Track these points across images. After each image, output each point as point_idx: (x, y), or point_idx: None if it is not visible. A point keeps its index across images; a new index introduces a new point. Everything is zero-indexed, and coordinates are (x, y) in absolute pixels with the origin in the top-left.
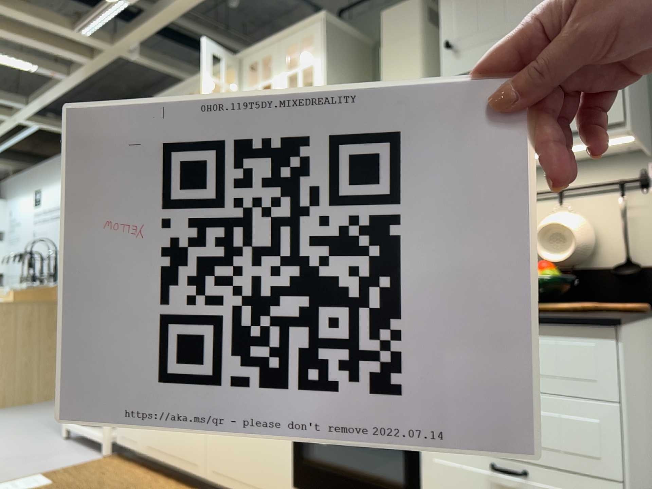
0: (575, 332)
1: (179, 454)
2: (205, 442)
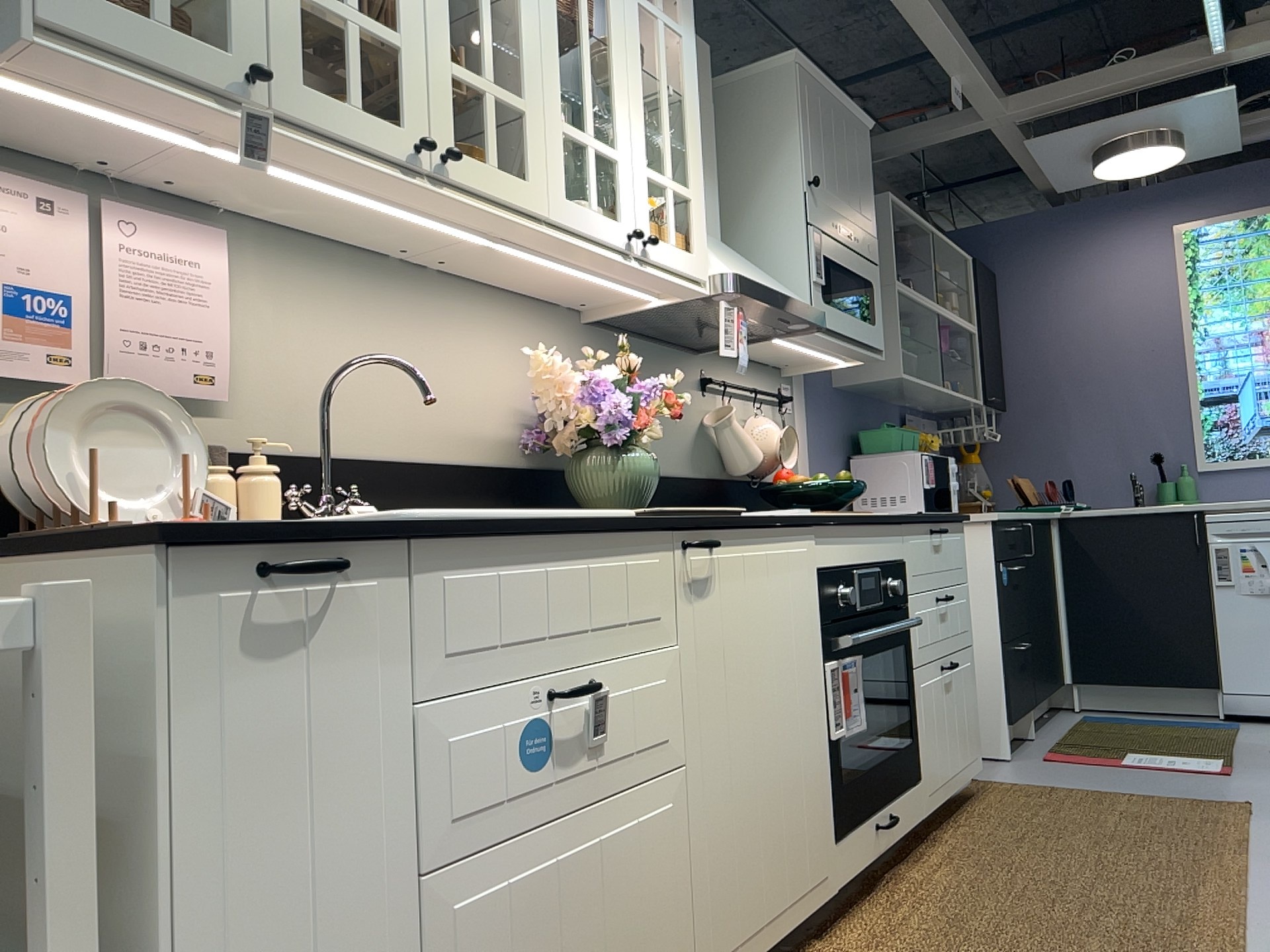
0: (956, 528)
1: None
2: (691, 901)
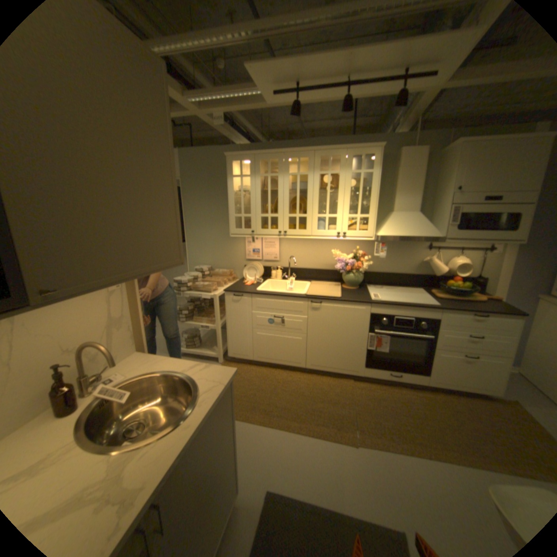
0: (509, 317)
1: (286, 359)
2: (306, 354)
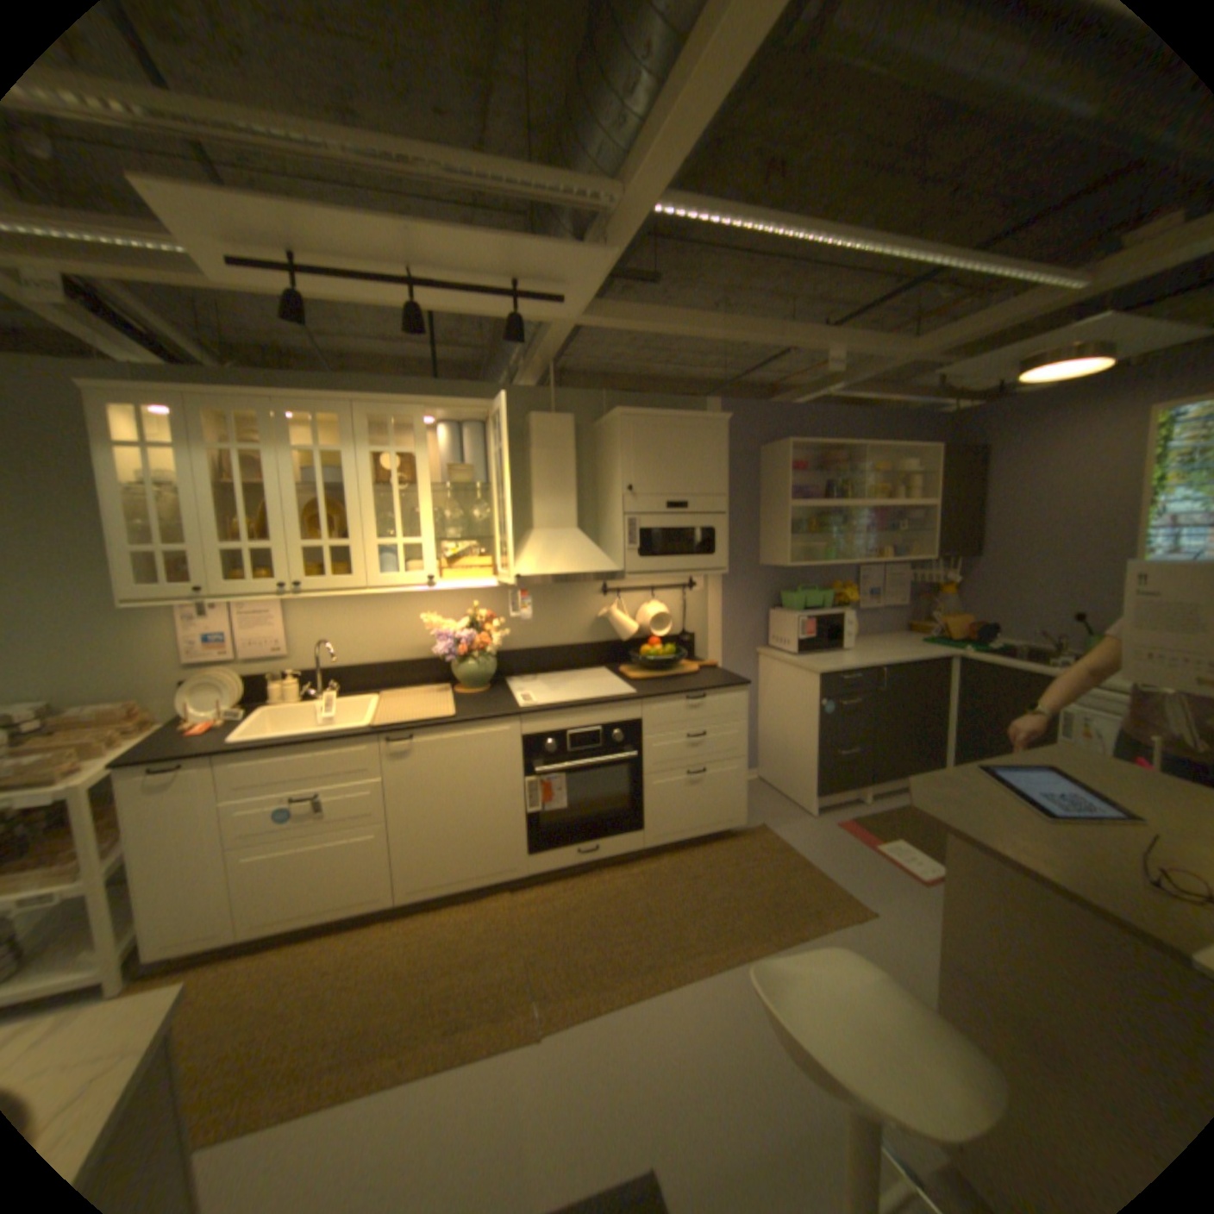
0: (729, 692)
1: (339, 903)
2: (390, 870)
